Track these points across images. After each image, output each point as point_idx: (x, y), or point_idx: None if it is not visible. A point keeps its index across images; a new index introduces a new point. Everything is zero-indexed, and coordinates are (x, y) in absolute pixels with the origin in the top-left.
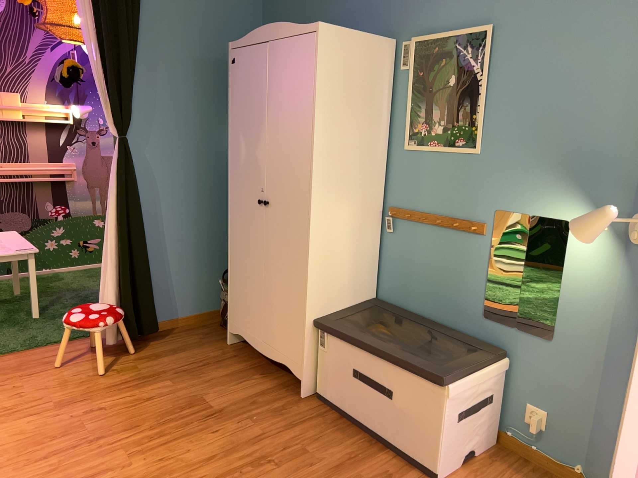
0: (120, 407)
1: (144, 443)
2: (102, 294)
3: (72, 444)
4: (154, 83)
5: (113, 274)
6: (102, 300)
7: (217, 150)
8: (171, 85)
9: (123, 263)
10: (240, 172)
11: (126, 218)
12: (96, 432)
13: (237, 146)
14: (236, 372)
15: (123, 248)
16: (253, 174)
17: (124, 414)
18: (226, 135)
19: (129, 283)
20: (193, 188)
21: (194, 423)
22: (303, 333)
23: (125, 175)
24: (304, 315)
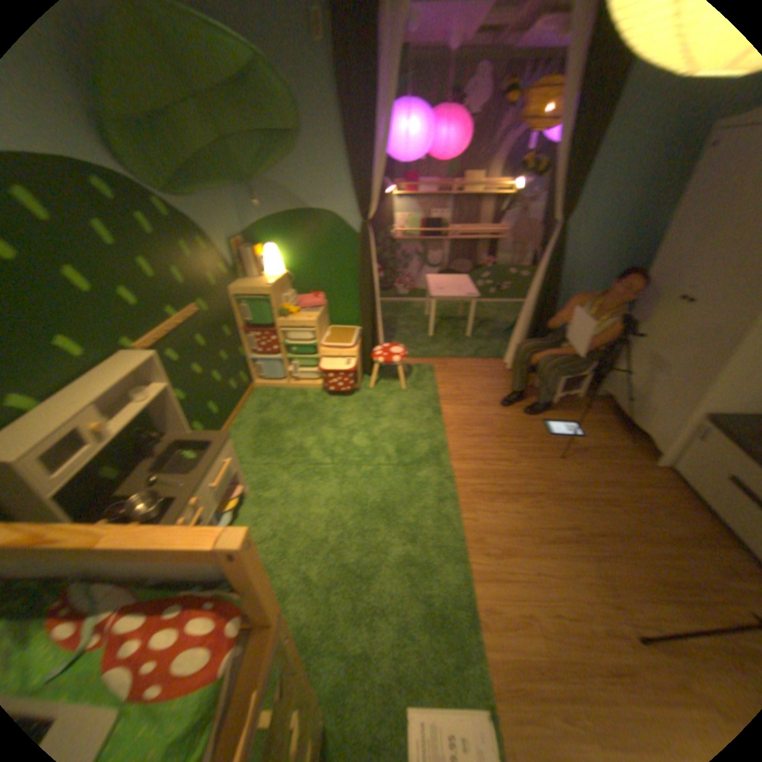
0: (515, 420)
1: (529, 452)
2: (514, 337)
3: (486, 434)
4: (606, 169)
5: (525, 326)
6: (513, 341)
7: (644, 231)
8: (622, 169)
9: (536, 322)
10: (670, 265)
11: (547, 289)
12: (500, 431)
13: (677, 239)
14: (601, 423)
15: (539, 311)
16: (687, 271)
17: (517, 426)
18: (660, 217)
19: (535, 335)
20: (608, 265)
21: (564, 451)
22: (683, 424)
23: (557, 256)
24: (692, 411)
